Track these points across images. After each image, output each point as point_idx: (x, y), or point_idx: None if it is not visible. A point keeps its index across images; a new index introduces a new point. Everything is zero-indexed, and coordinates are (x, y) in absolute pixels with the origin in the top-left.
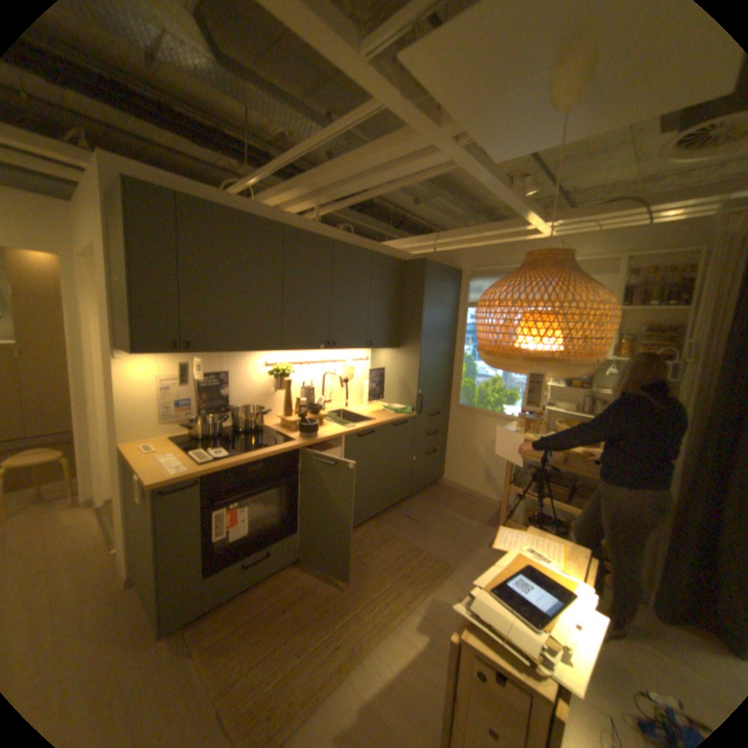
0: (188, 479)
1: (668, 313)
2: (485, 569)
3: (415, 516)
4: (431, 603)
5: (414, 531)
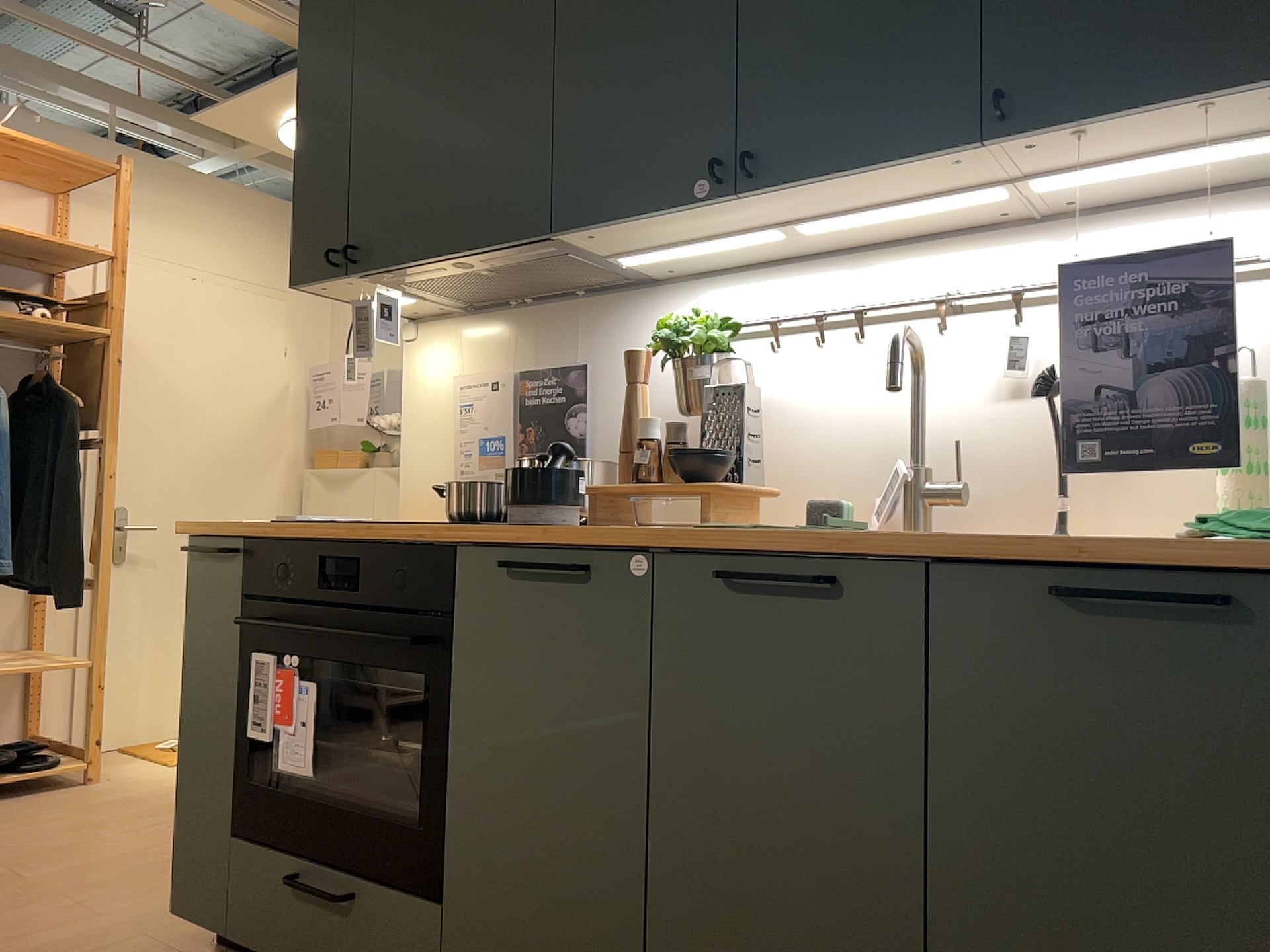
0: (223, 530)
1: None
2: None
3: None
4: None
5: None
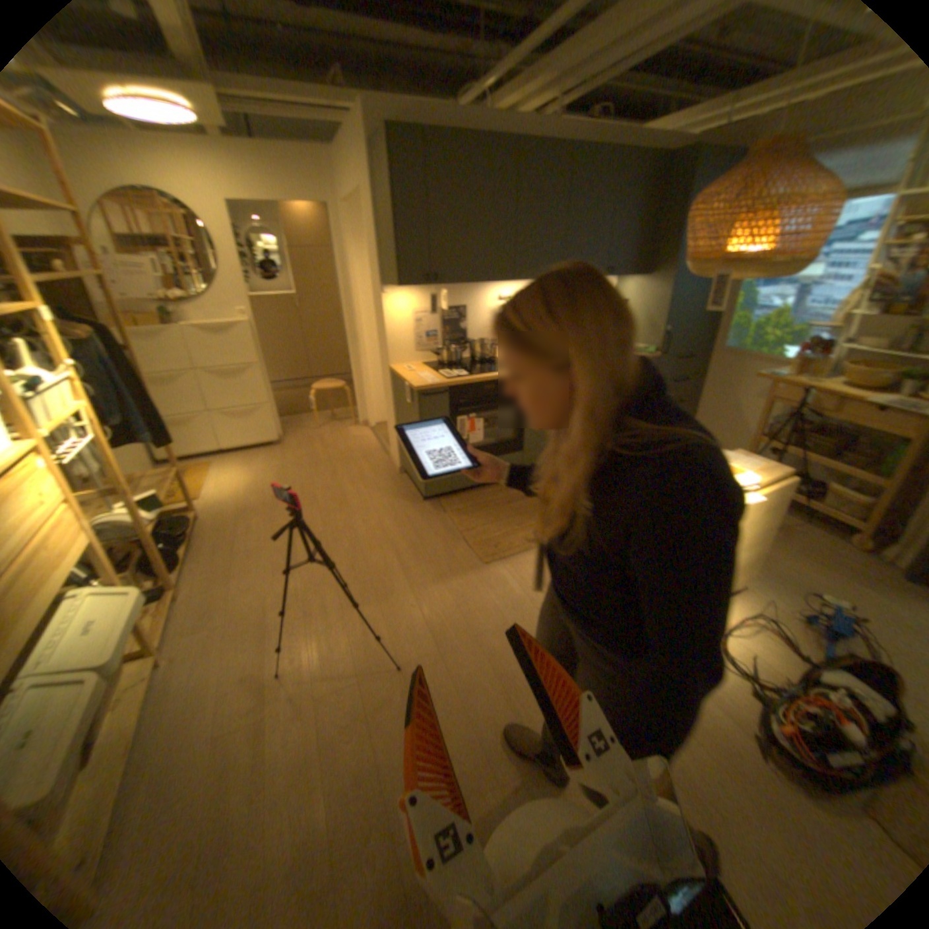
0: (440, 387)
1: None
2: None
3: None
4: None
5: None
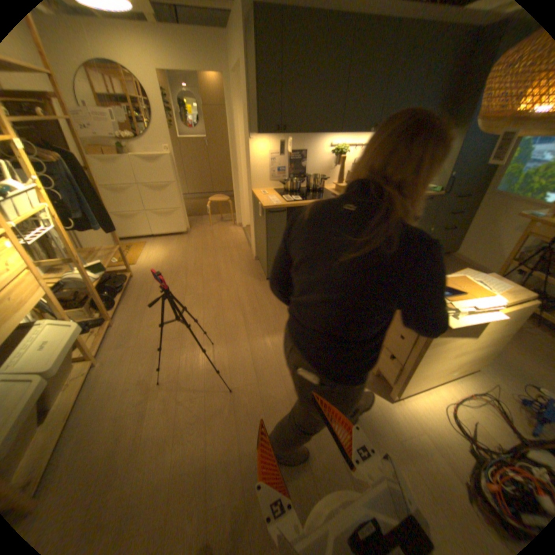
0: (280, 207)
1: None
2: None
3: None
4: None
5: None
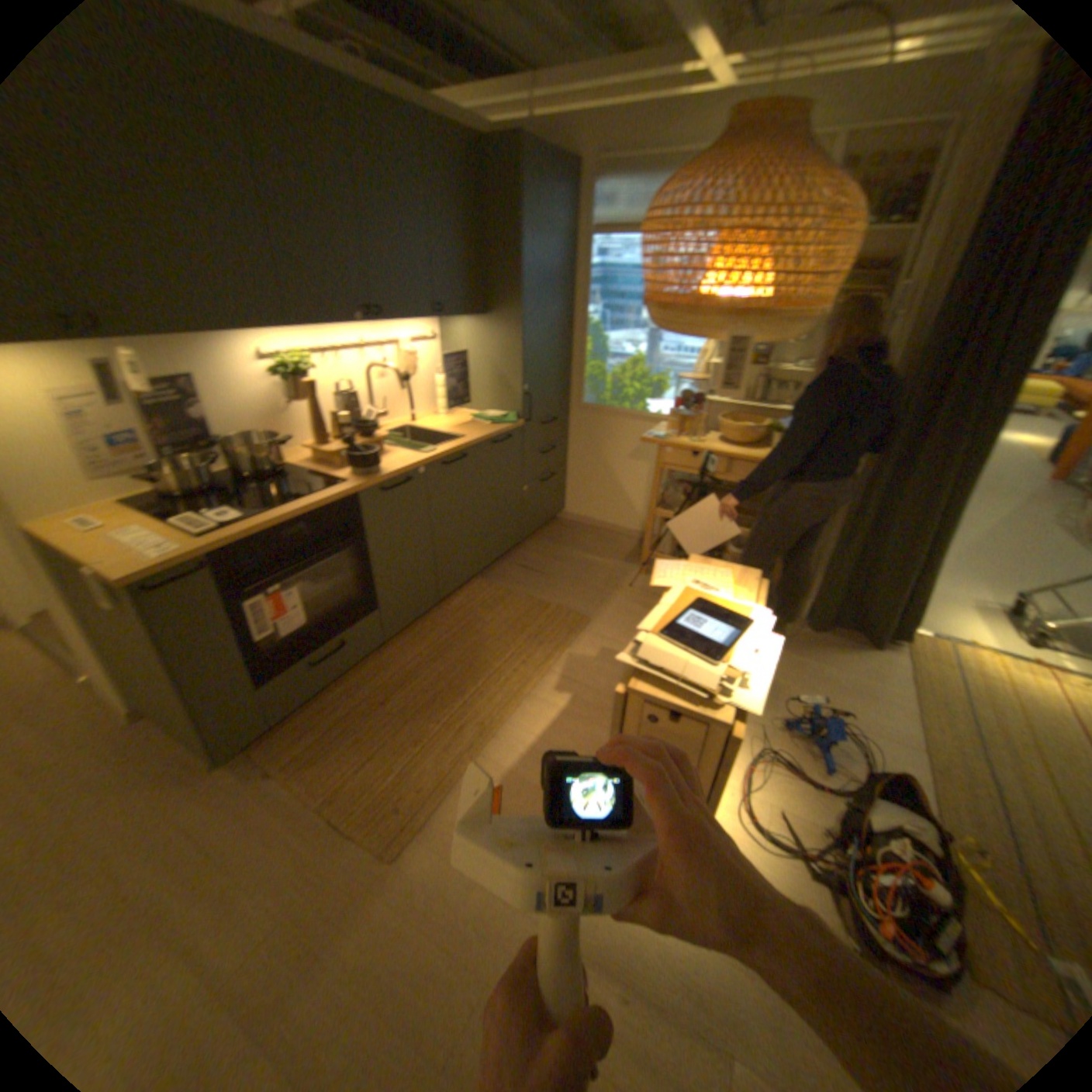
0: (187, 558)
1: (884, 238)
2: (627, 611)
3: (533, 565)
4: (567, 658)
5: (534, 582)
